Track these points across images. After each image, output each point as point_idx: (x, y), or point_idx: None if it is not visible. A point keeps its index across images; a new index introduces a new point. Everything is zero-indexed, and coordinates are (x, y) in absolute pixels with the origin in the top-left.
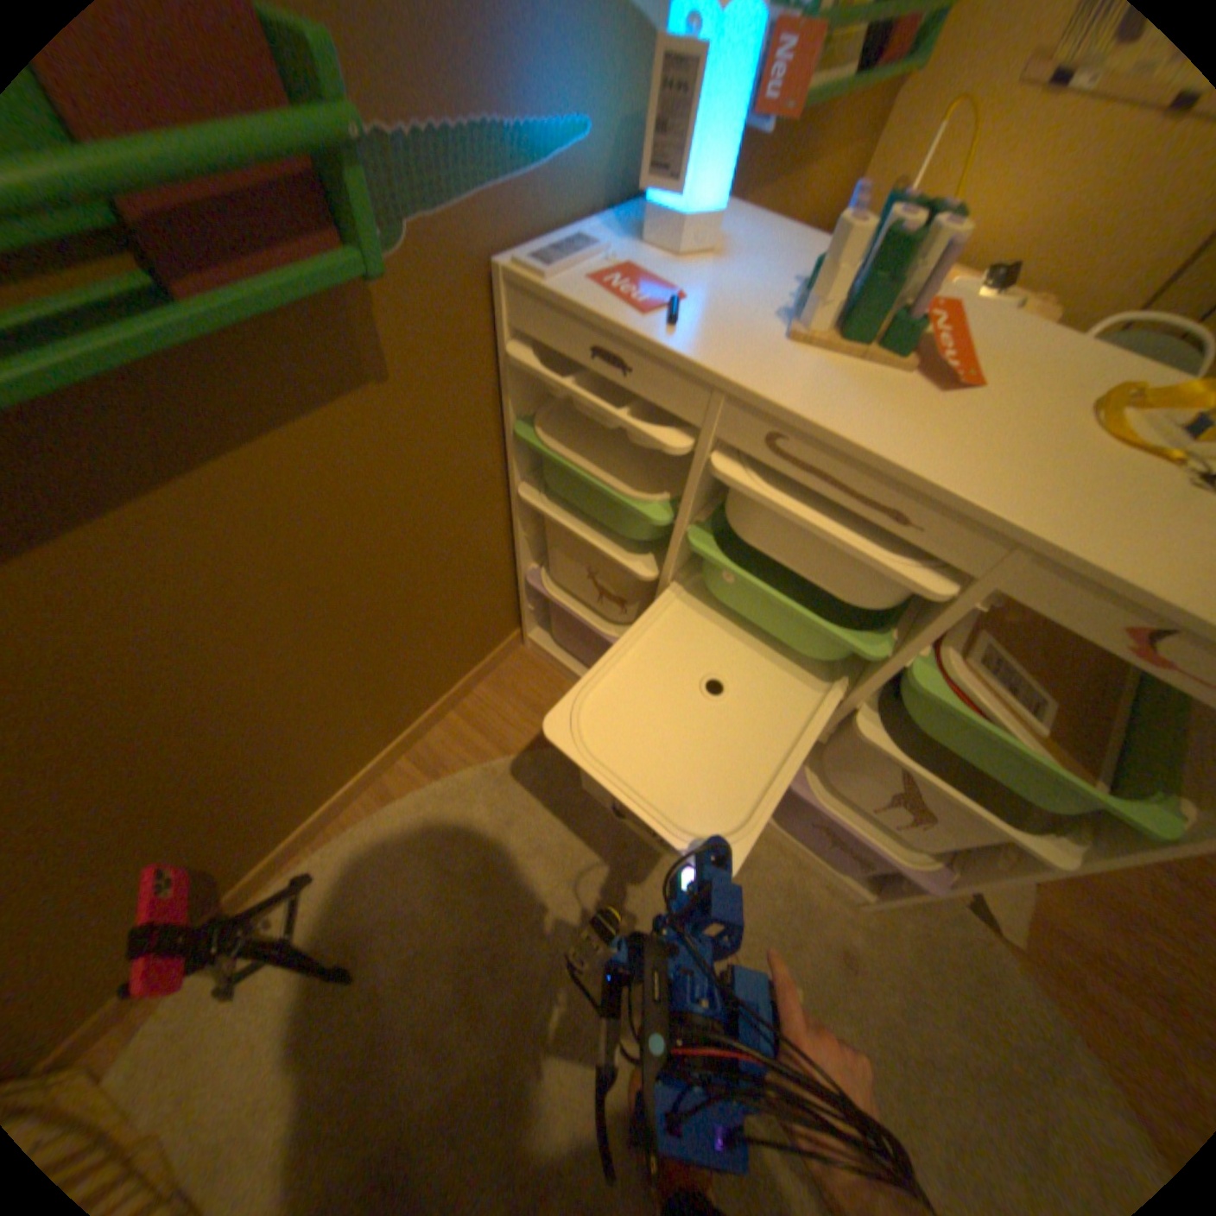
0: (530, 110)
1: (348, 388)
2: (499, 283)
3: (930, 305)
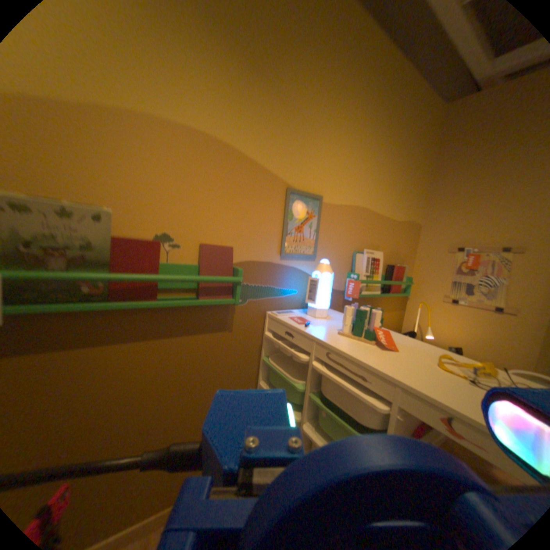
0: (282, 288)
1: (221, 332)
2: (267, 318)
3: (375, 329)
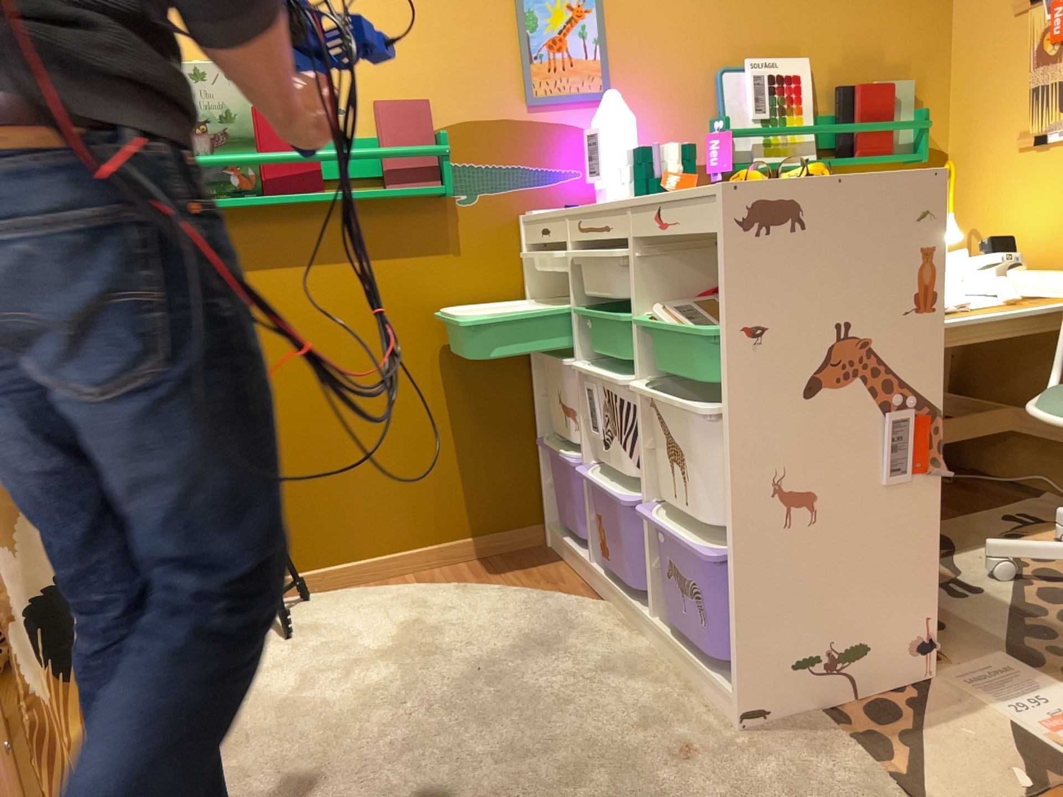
0: (541, 167)
1: (437, 252)
2: (520, 226)
3: (655, 174)
